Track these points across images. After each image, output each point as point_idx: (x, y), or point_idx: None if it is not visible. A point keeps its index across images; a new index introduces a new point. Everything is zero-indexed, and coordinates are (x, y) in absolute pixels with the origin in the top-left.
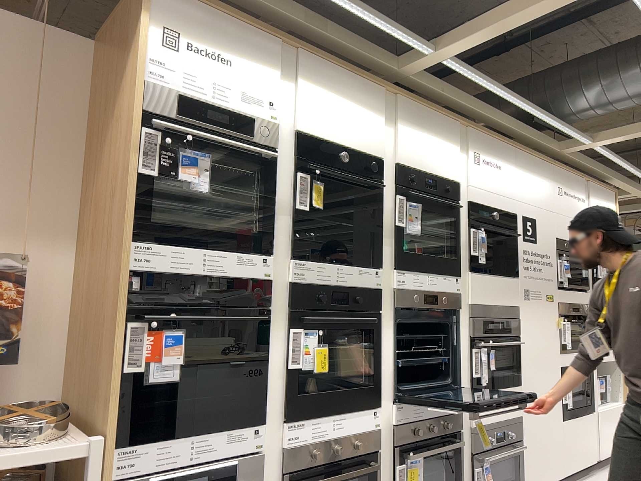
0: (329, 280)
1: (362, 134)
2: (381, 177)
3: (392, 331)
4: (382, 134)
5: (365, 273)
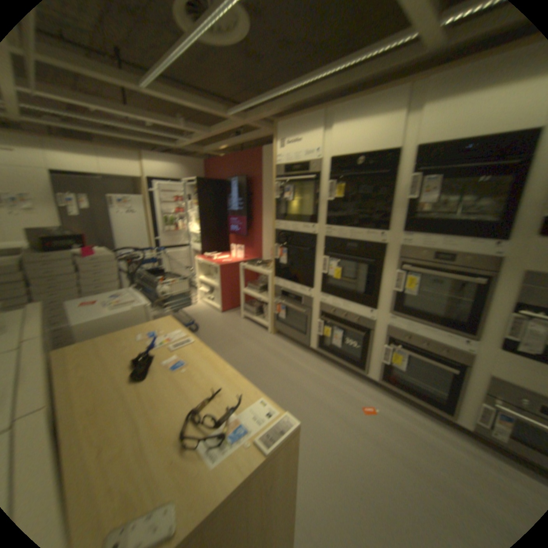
0: (344, 238)
1: (378, 136)
2: (400, 162)
3: (395, 275)
4: (406, 123)
5: (371, 235)
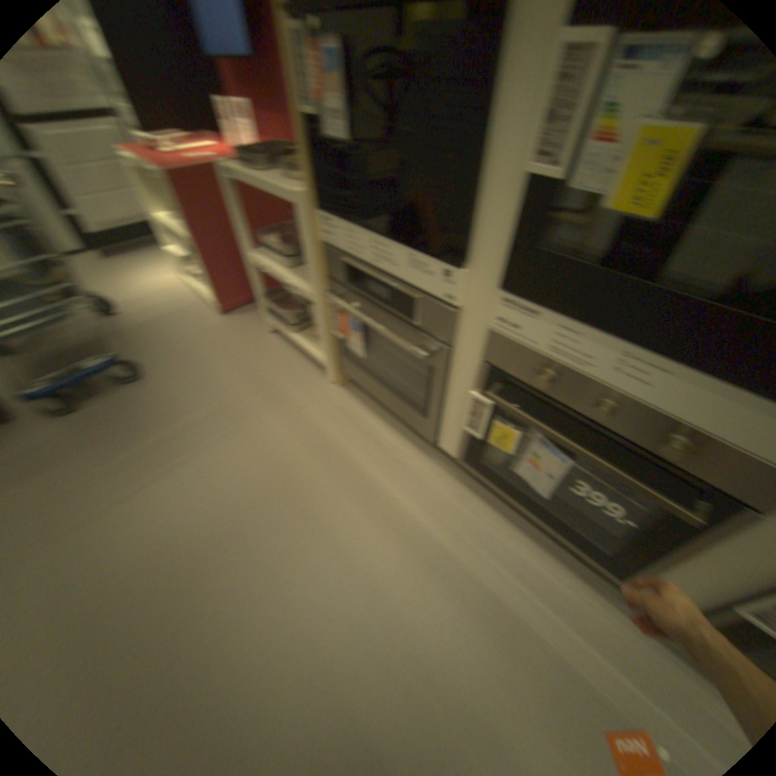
0: None
1: None
2: None
3: None
4: None
5: None
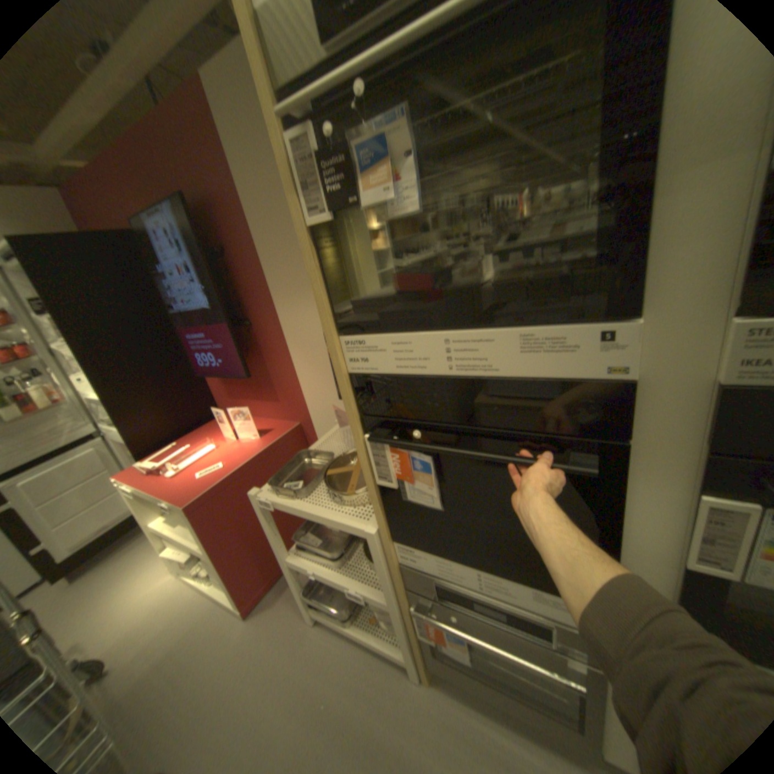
0: None
1: None
2: None
3: None
4: None
5: None
